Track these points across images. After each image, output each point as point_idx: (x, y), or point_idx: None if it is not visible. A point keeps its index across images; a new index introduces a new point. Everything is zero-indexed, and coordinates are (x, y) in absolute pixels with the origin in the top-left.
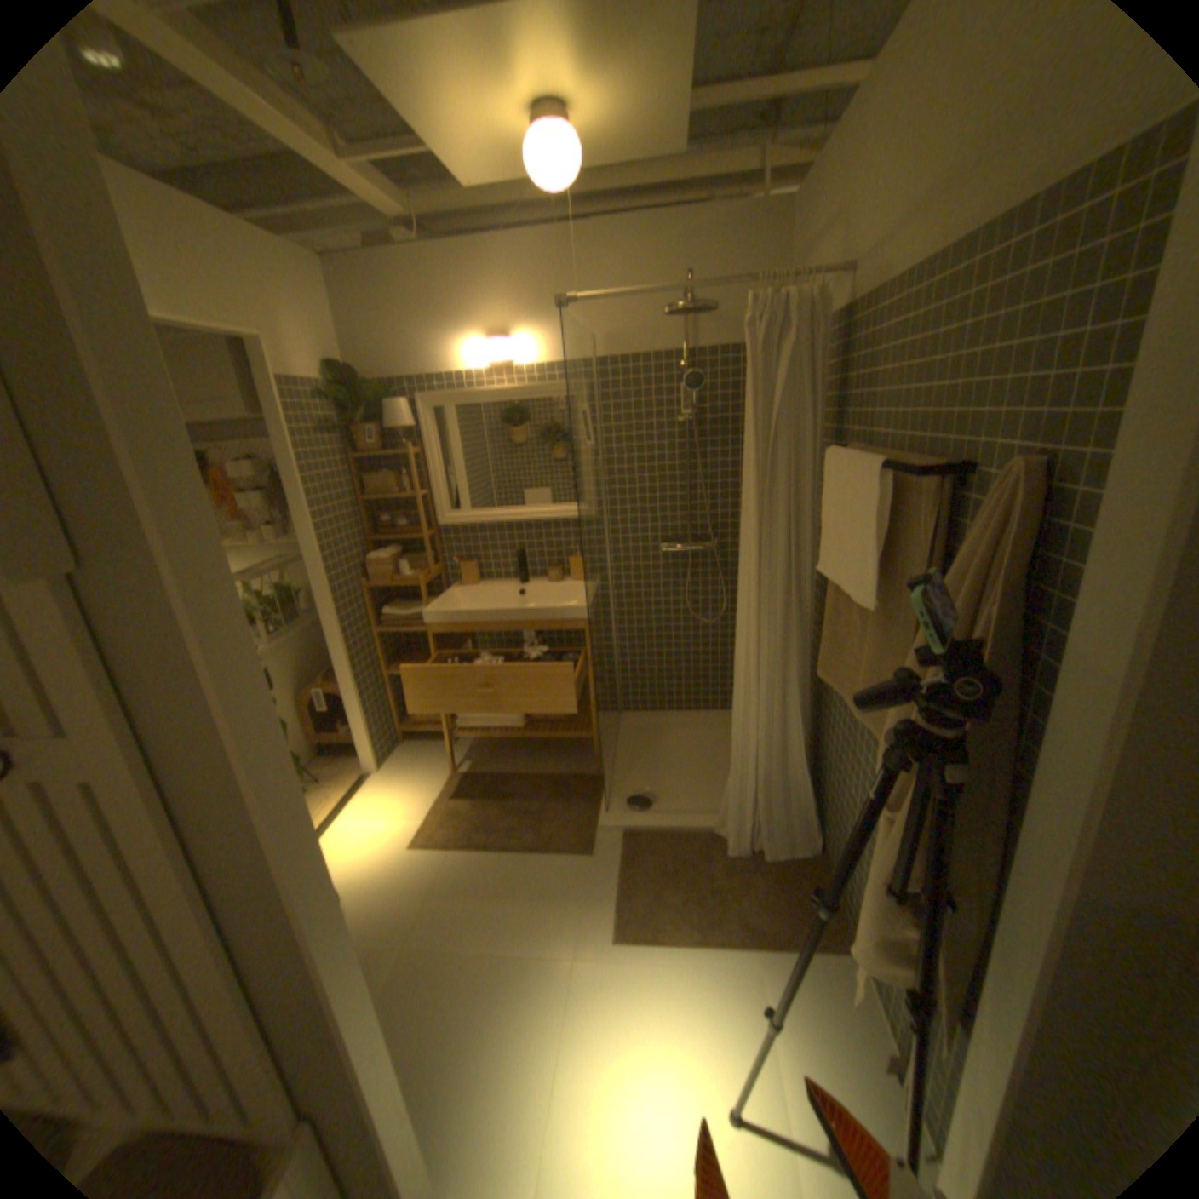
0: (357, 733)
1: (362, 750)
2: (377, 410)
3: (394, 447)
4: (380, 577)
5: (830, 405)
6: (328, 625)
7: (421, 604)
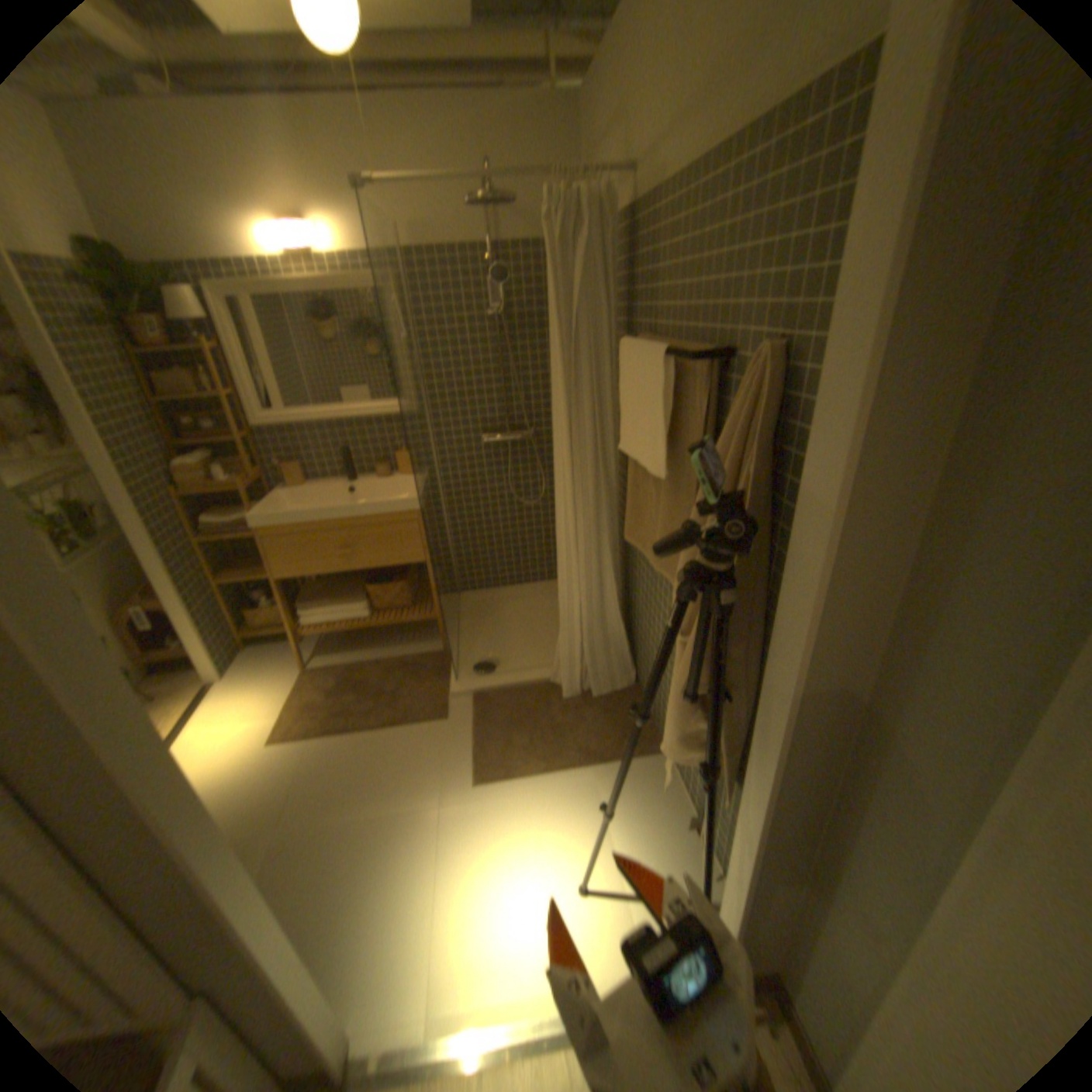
0: (190, 649)
1: (198, 664)
2: (155, 302)
3: (183, 345)
4: (190, 487)
5: (621, 302)
6: (135, 542)
7: (242, 511)
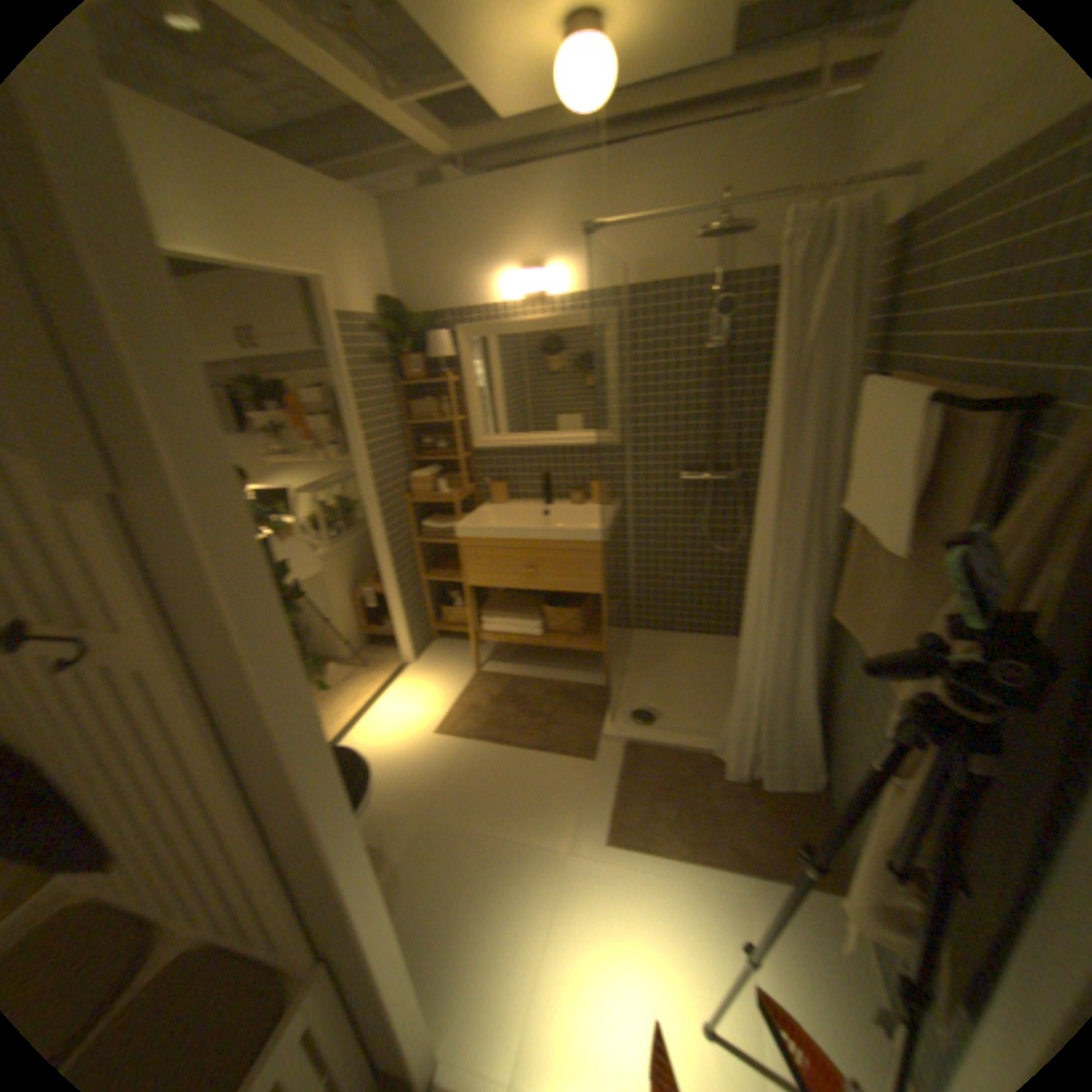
0: (401, 628)
1: (405, 643)
2: (426, 341)
3: (439, 376)
4: (423, 494)
5: (877, 329)
6: (379, 534)
7: (457, 519)
